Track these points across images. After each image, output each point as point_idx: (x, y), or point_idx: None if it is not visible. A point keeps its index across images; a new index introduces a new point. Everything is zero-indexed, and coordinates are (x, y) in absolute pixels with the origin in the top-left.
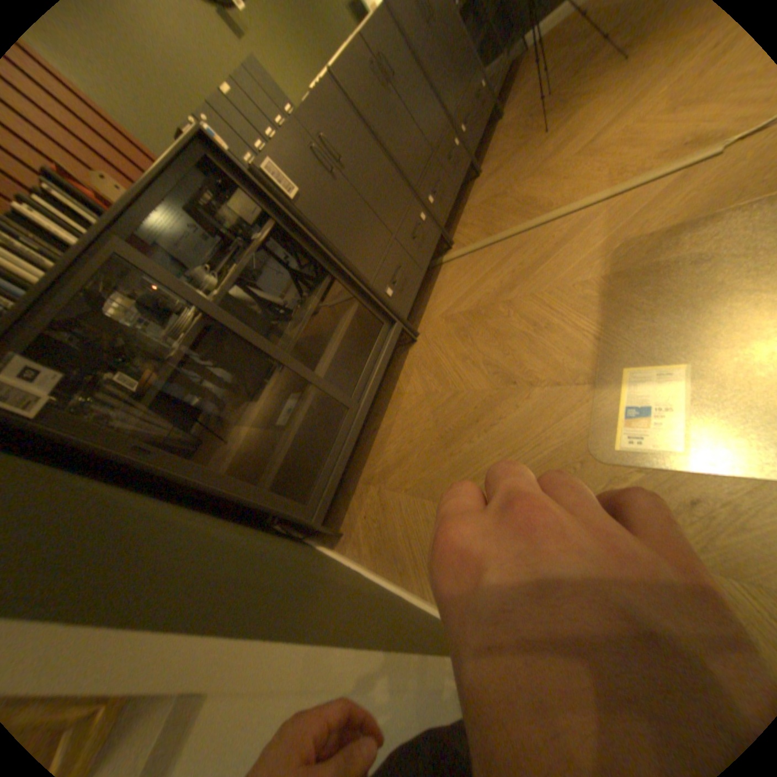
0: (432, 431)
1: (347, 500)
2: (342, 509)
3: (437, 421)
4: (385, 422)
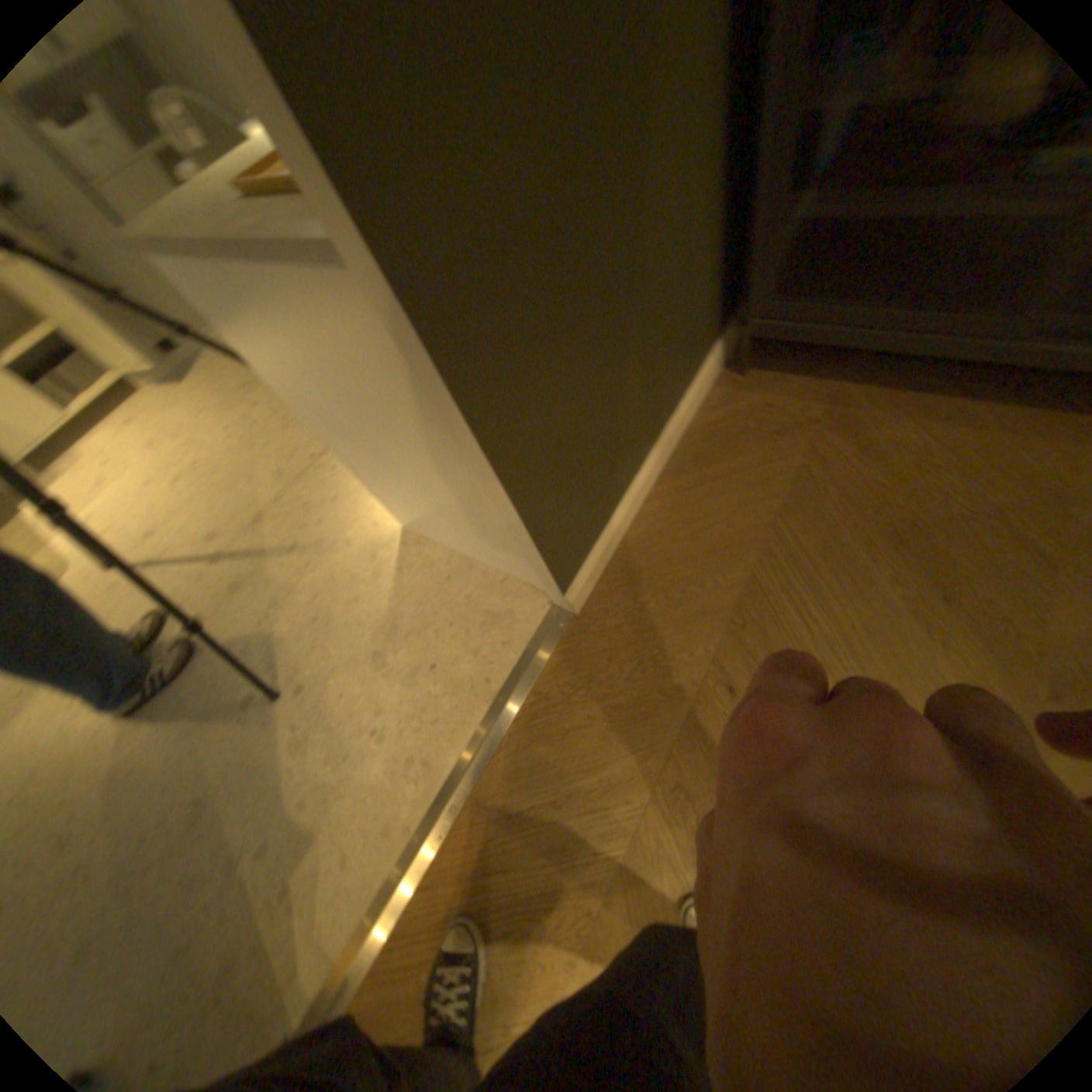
0: (938, 509)
1: (804, 368)
2: (789, 363)
3: (962, 519)
4: (985, 408)
